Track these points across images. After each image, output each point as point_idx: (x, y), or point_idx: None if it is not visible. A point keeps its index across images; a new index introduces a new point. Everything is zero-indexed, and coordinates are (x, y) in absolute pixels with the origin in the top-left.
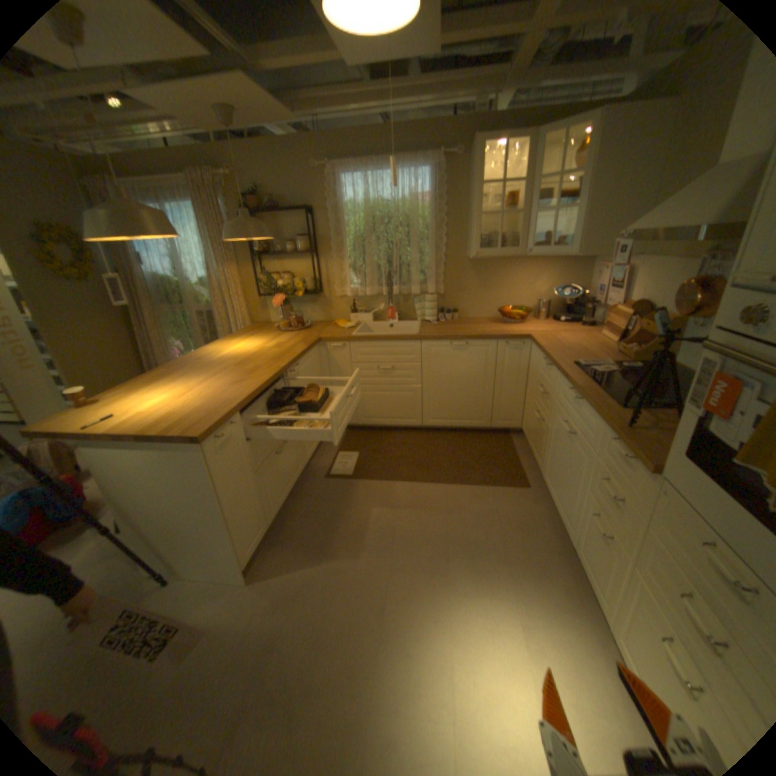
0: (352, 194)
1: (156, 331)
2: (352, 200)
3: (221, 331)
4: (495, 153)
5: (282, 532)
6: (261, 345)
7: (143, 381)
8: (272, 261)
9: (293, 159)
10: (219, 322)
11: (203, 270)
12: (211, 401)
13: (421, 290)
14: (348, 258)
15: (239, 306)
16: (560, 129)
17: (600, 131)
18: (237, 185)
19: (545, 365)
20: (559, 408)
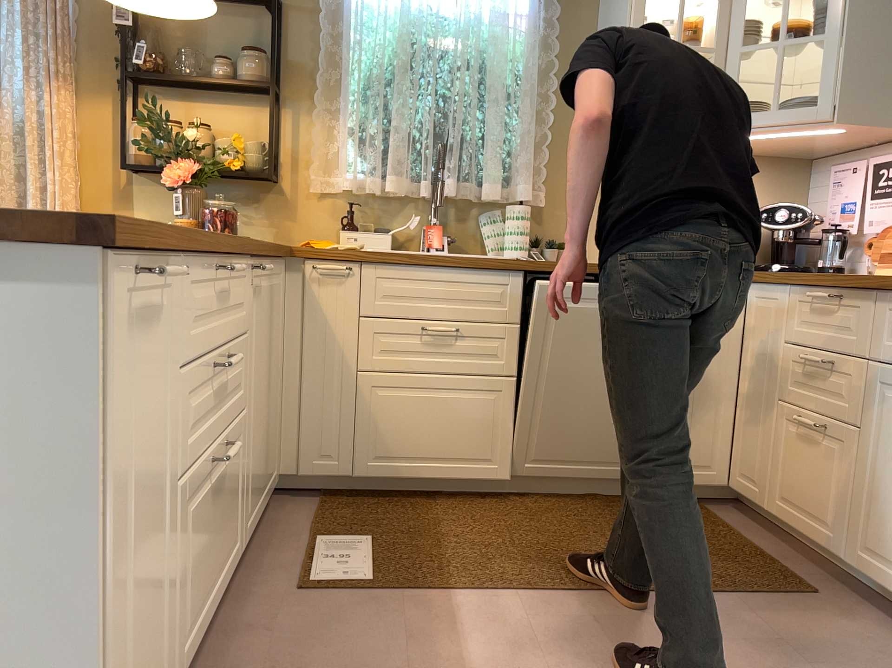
0: None
1: None
2: (375, 4)
3: None
4: None
5: None
6: None
7: None
8: (172, 101)
9: None
10: None
11: None
12: None
13: (498, 198)
14: (355, 111)
15: (68, 188)
16: None
17: None
18: None
19: (813, 309)
20: None
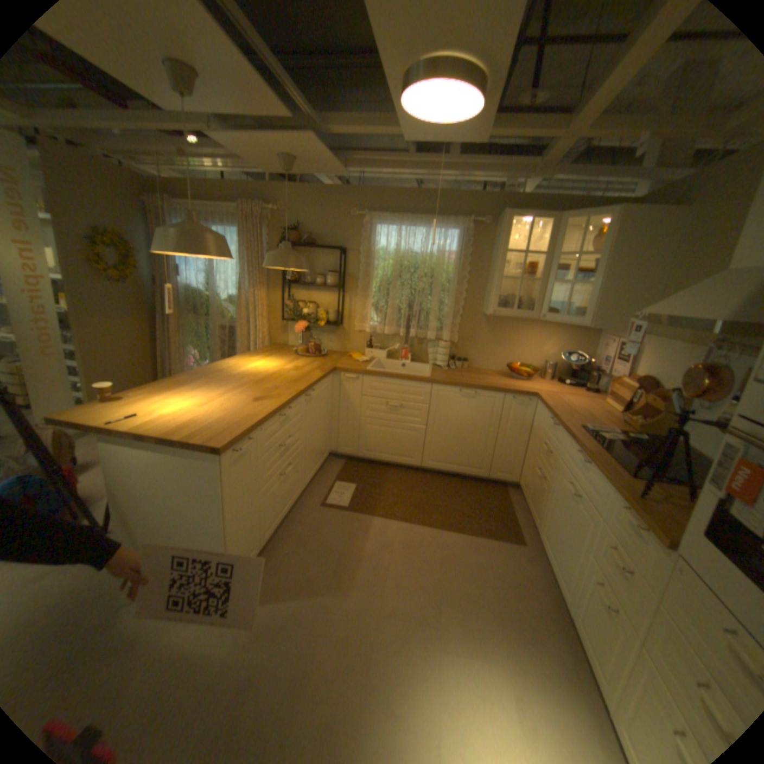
0: (385, 243)
1: (177, 338)
2: (384, 248)
3: (240, 347)
4: (519, 227)
5: (273, 557)
6: (280, 366)
7: (167, 385)
8: (301, 290)
9: (337, 206)
10: (240, 339)
11: (235, 290)
12: (232, 414)
13: (436, 336)
14: (373, 298)
15: (262, 326)
16: (581, 216)
17: (619, 224)
18: (282, 220)
19: (551, 424)
20: (564, 469)
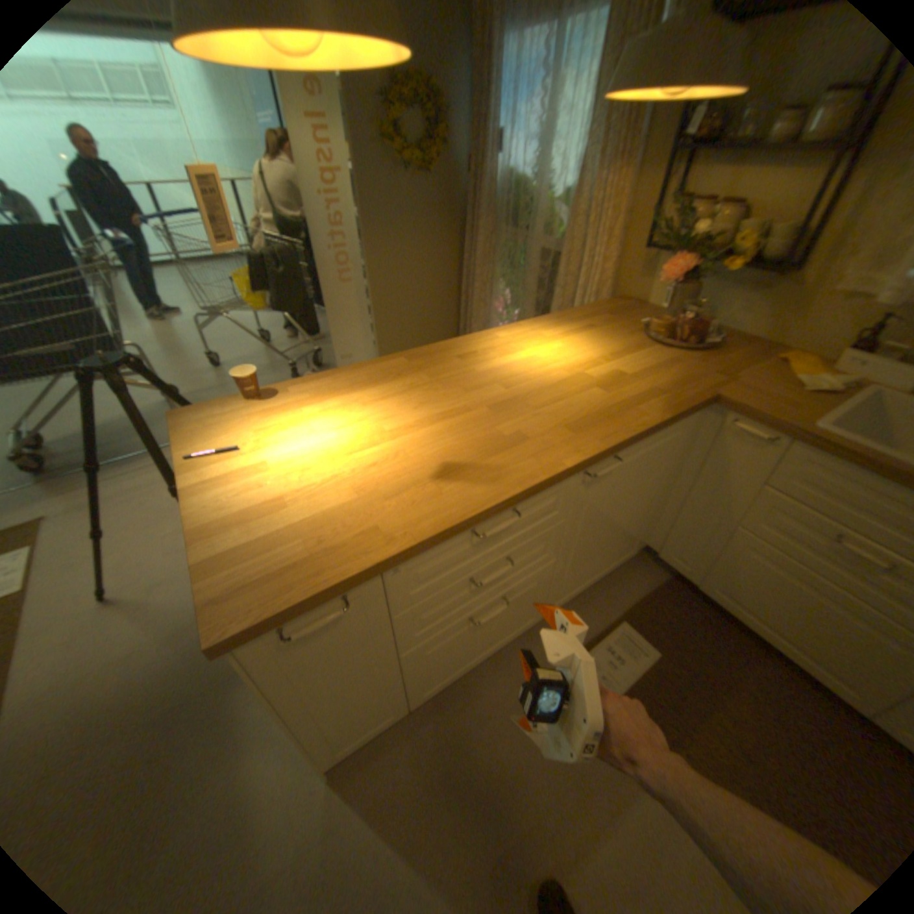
0: None
1: (486, 266)
2: None
3: (559, 295)
4: None
5: (433, 726)
6: (584, 364)
7: (357, 376)
8: (718, 164)
9: None
10: (562, 279)
11: (576, 173)
12: (356, 510)
13: None
14: None
15: (605, 257)
16: None
17: None
18: None
19: None
20: None
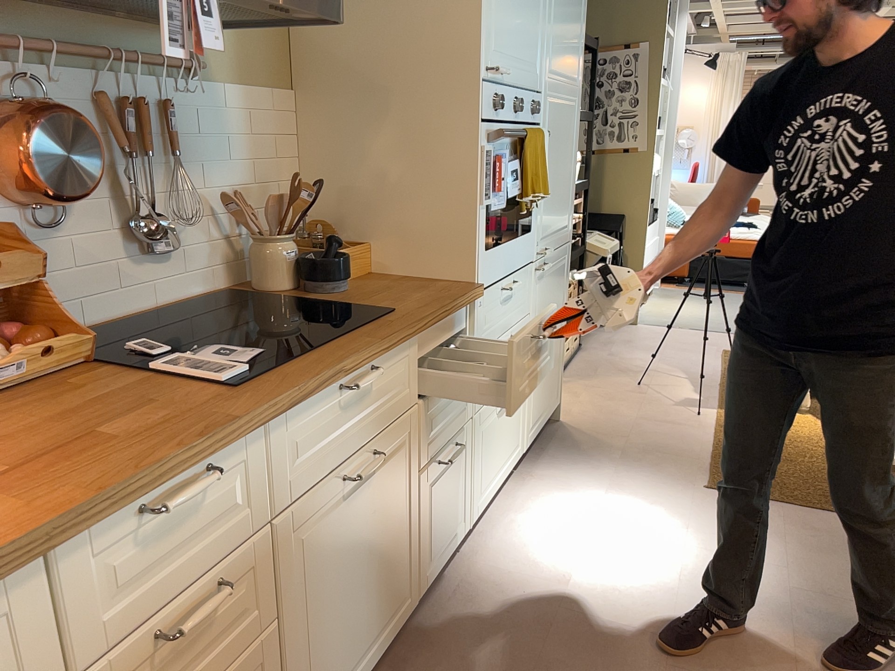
0: None
1: None
2: None
3: None
4: None
5: None
6: None
7: None
8: None
9: None
10: None
11: None
12: None
13: None
14: None
15: None
16: None
17: None
18: None
19: (133, 546)
20: (298, 510)
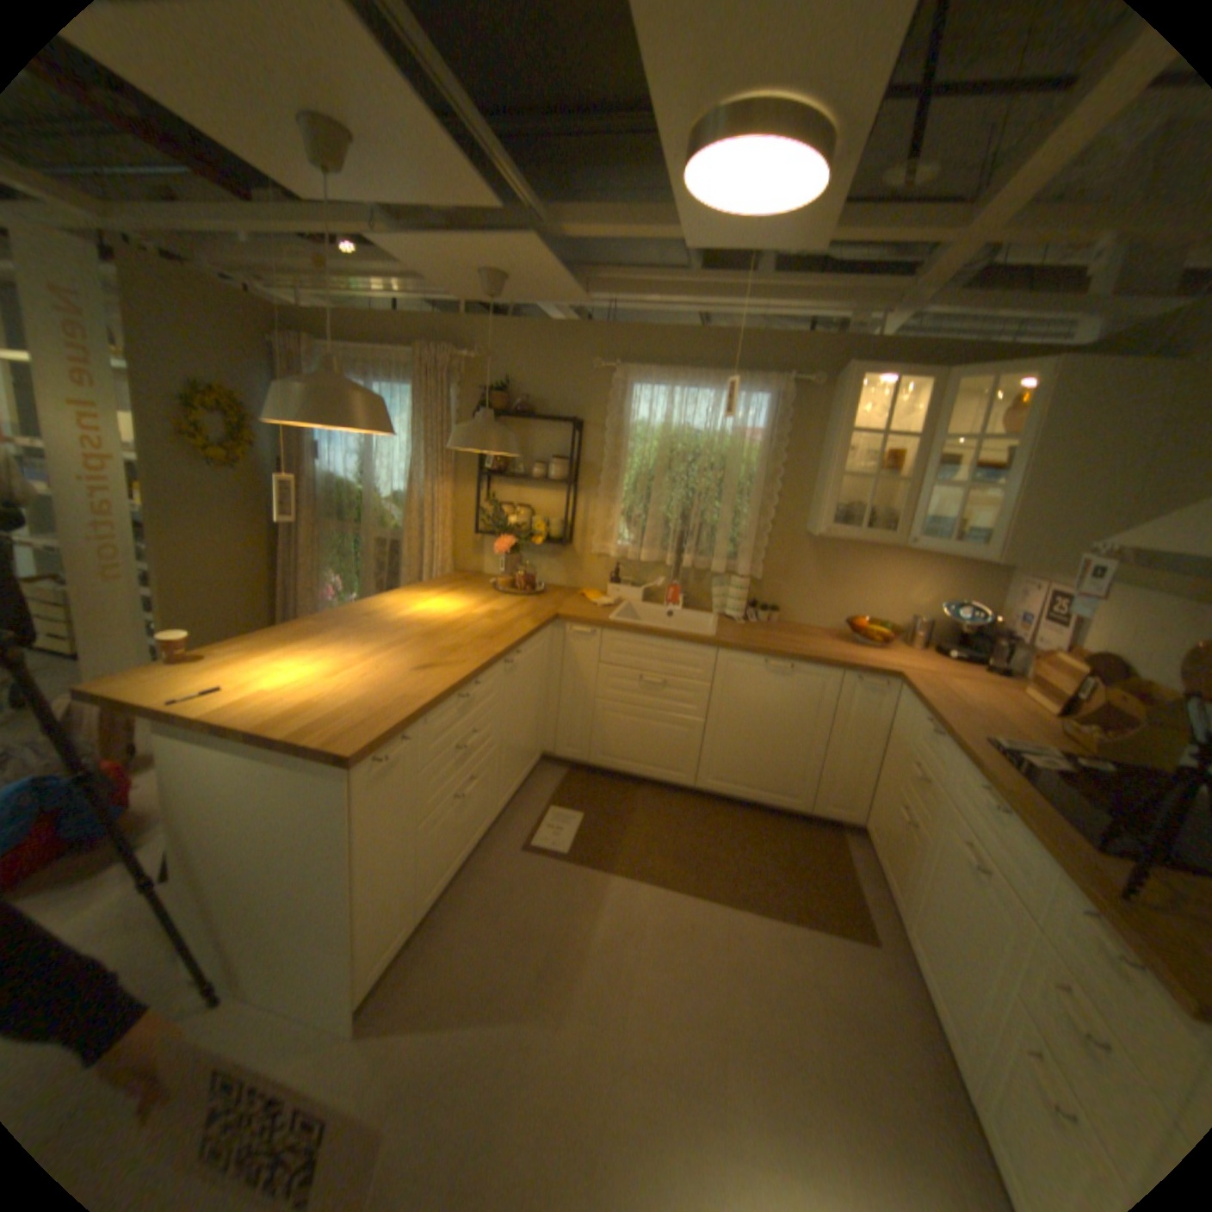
0: (647, 415)
1: (310, 556)
2: (645, 423)
3: (407, 575)
4: (873, 392)
5: (434, 943)
6: (467, 609)
7: (279, 637)
8: (507, 486)
9: (572, 355)
10: (407, 561)
11: (404, 483)
12: (378, 694)
13: (726, 568)
14: (623, 502)
15: (443, 542)
16: (984, 375)
17: (1054, 388)
18: (483, 375)
19: (929, 732)
20: (955, 817)
